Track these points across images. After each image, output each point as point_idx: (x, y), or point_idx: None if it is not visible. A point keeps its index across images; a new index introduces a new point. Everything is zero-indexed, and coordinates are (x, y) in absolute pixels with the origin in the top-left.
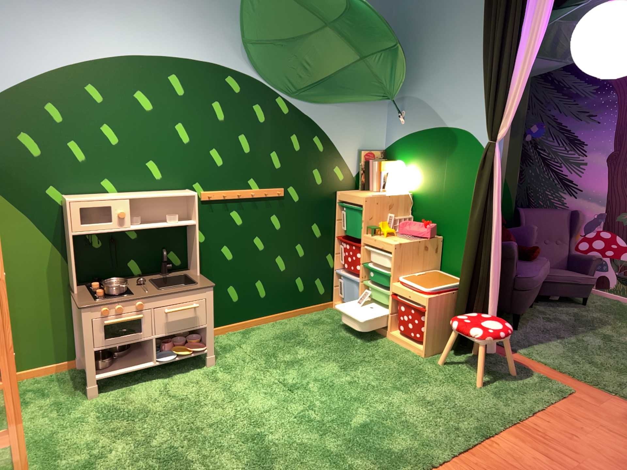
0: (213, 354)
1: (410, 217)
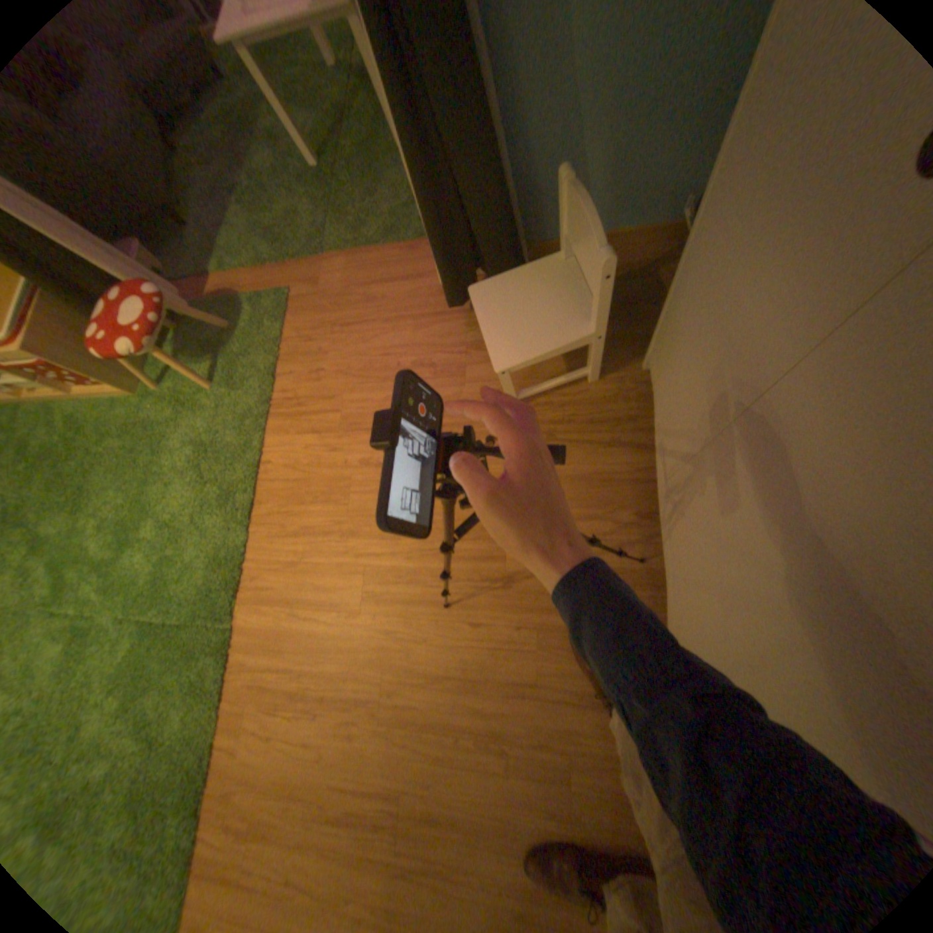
0: None
1: None
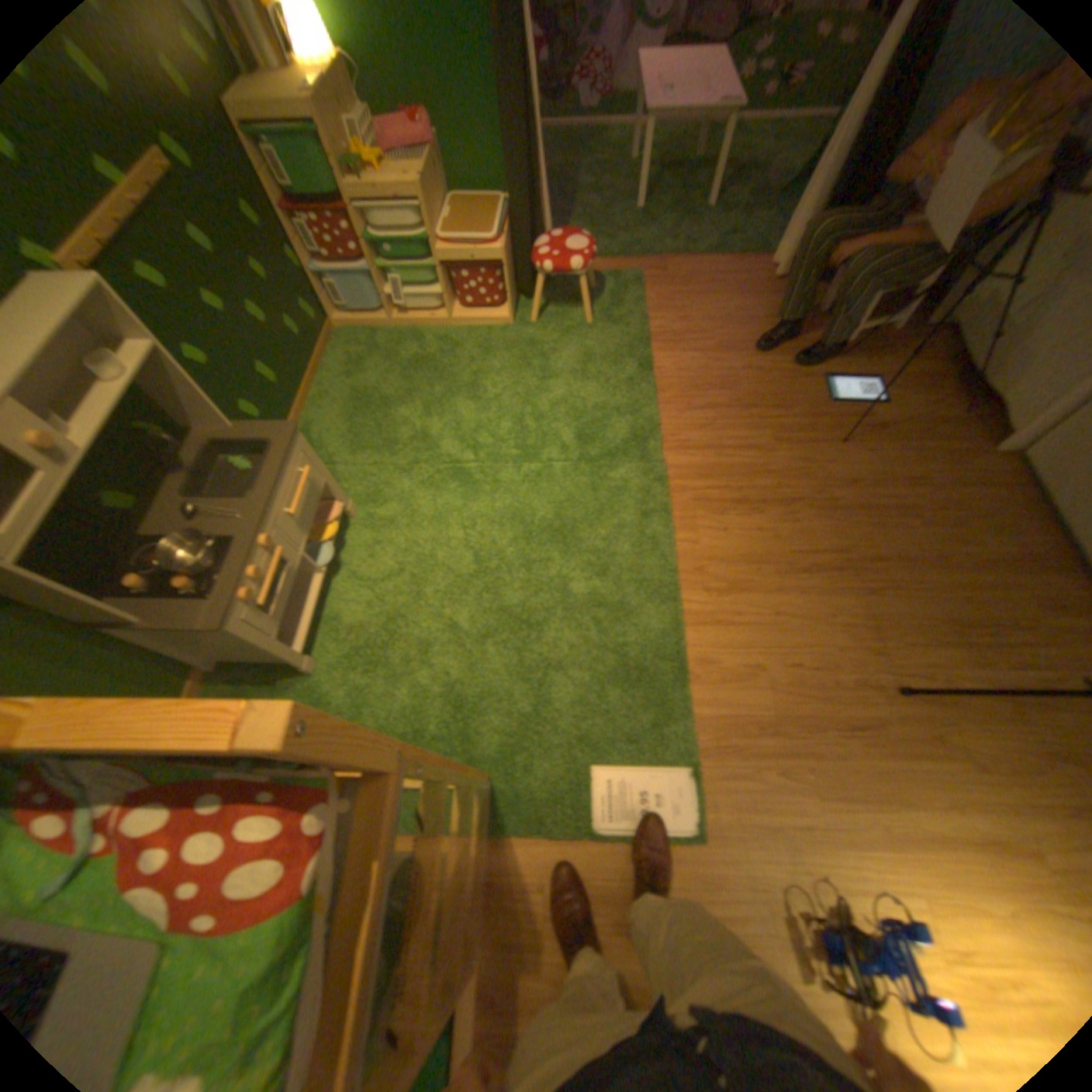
0: (346, 500)
1: (365, 111)
